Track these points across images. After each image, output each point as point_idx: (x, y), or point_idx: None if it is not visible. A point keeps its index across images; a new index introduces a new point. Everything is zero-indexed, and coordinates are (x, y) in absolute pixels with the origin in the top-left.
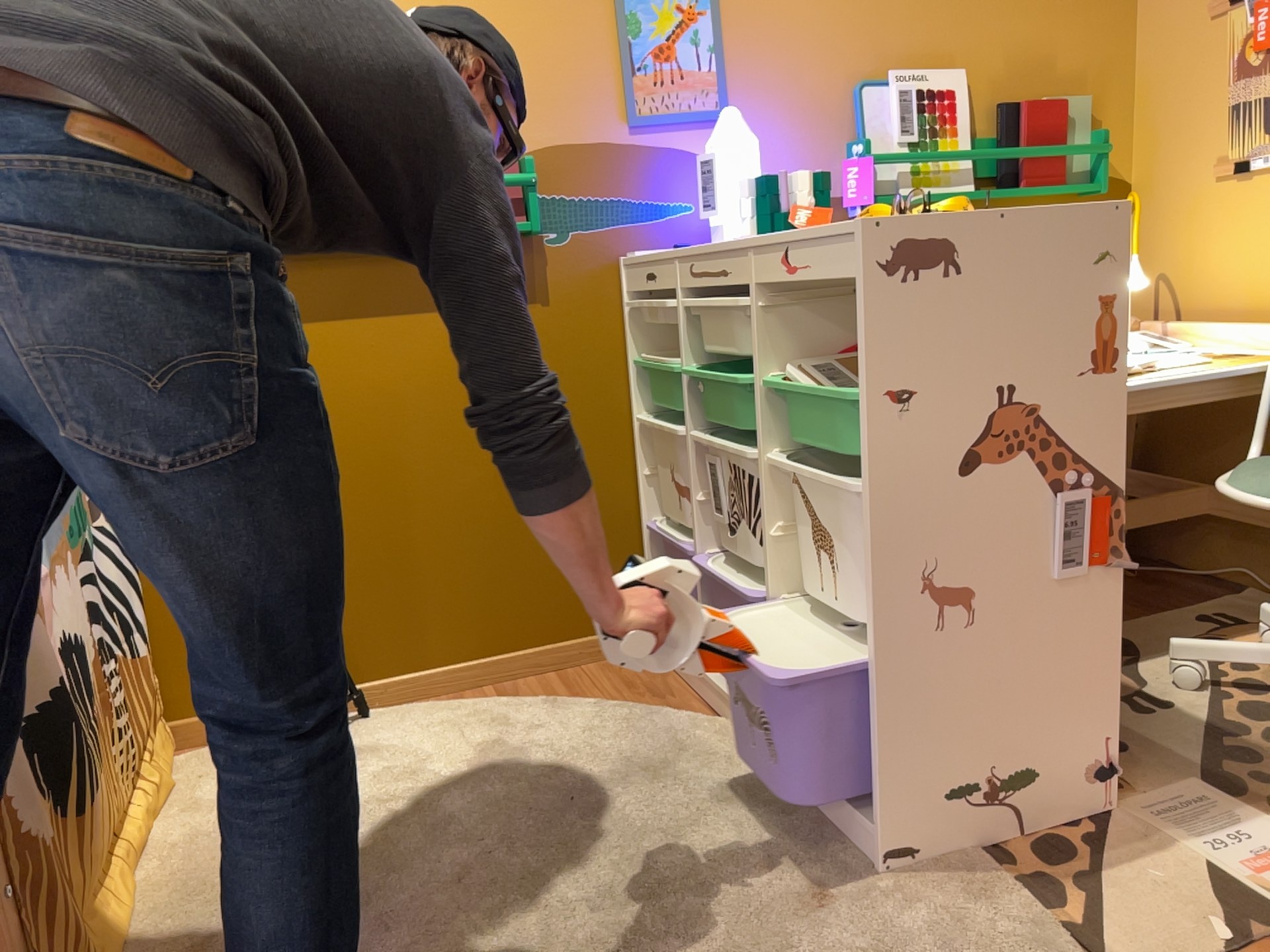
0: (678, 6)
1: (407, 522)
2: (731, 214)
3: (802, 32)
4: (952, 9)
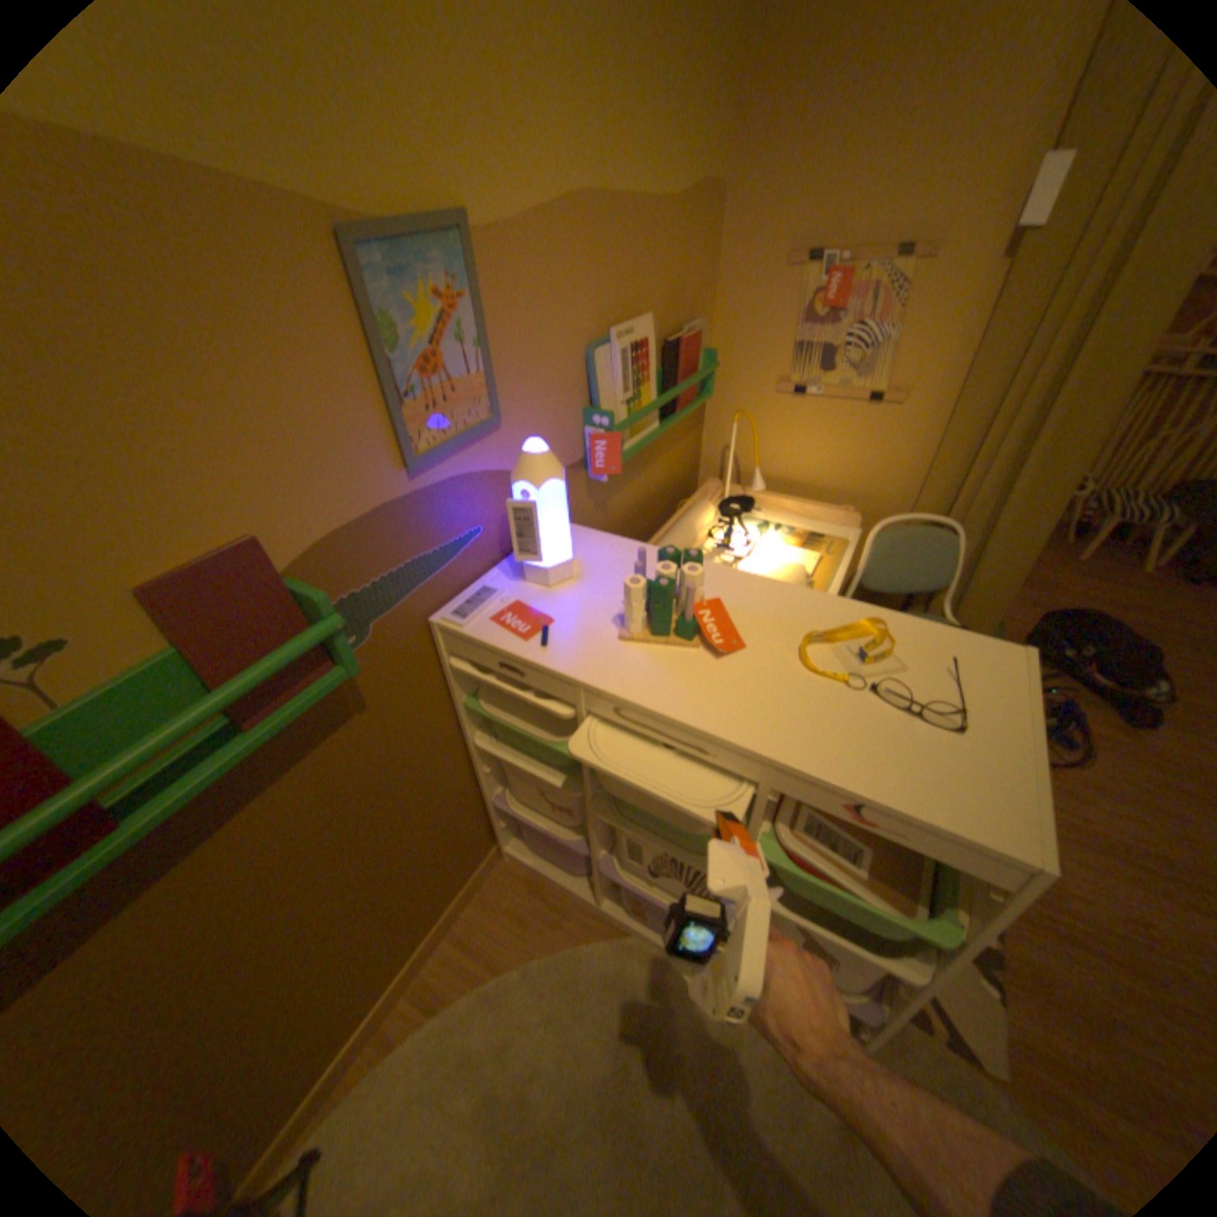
0: (435, 287)
1: (283, 998)
2: (553, 555)
3: (549, 295)
4: (643, 247)
